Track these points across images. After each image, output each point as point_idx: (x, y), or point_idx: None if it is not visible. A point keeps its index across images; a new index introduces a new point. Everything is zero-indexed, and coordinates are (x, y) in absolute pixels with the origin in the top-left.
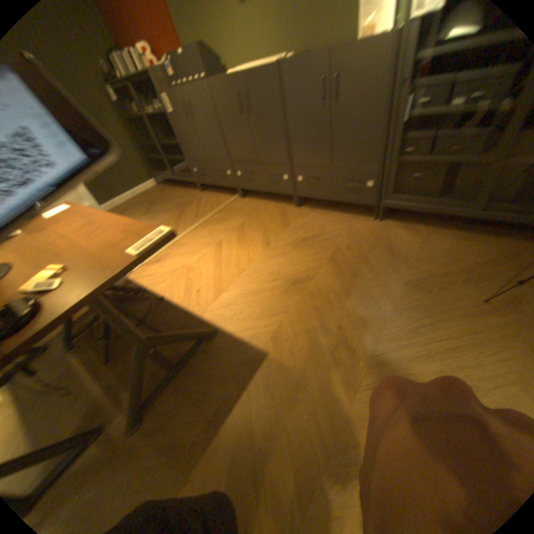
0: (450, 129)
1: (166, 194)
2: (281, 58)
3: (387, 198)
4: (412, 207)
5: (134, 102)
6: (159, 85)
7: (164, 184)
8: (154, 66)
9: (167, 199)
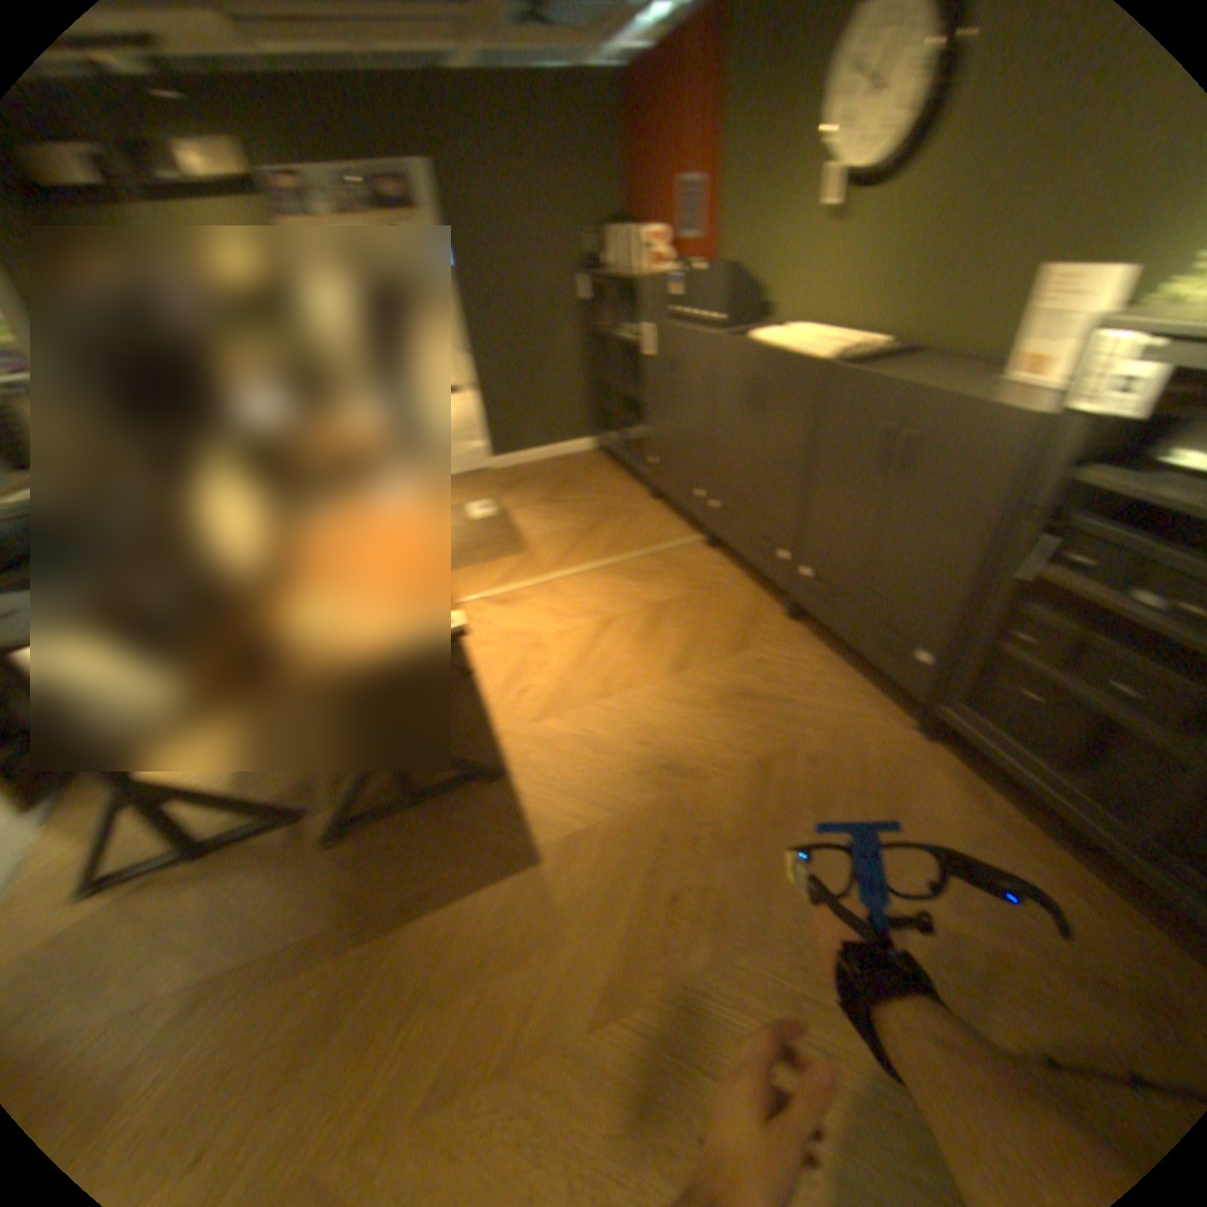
0: (1117, 646)
1: (590, 479)
2: (835, 359)
3: (946, 706)
4: (989, 754)
5: (607, 310)
6: (650, 304)
7: (600, 456)
8: (655, 271)
9: (586, 490)
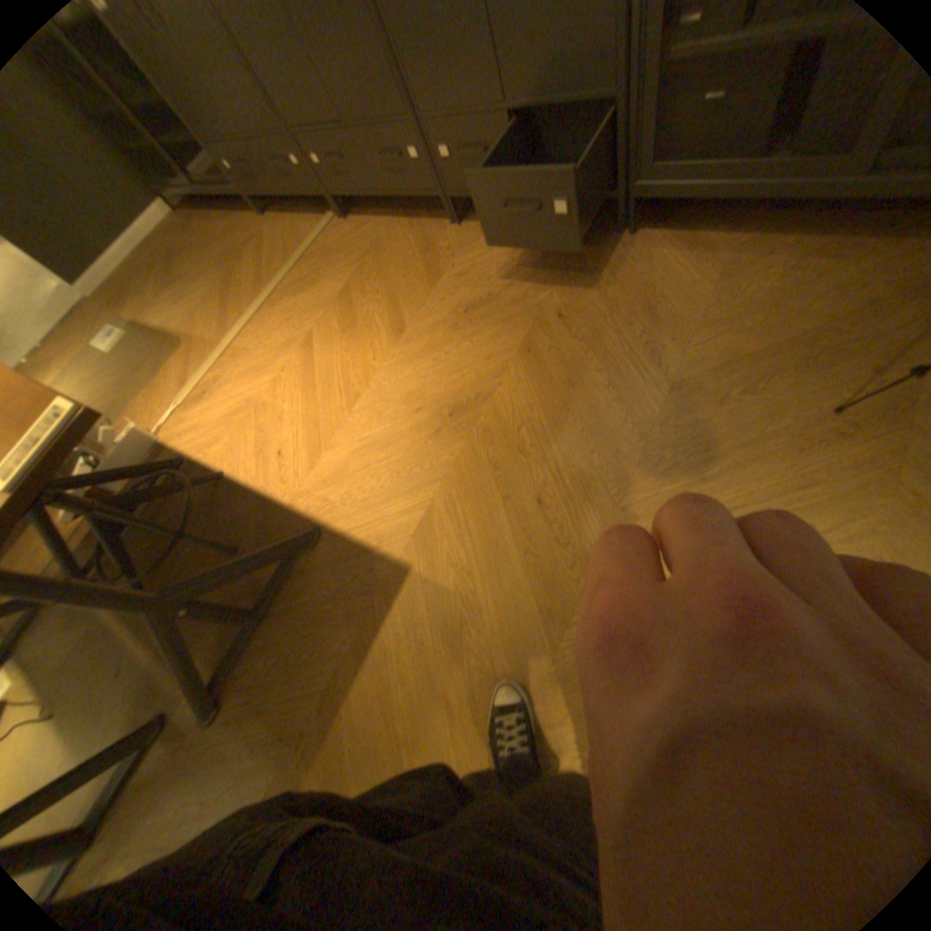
0: None
1: (193, 237)
2: None
3: (642, 177)
4: (700, 191)
5: None
6: None
7: (185, 211)
8: None
9: (197, 248)
